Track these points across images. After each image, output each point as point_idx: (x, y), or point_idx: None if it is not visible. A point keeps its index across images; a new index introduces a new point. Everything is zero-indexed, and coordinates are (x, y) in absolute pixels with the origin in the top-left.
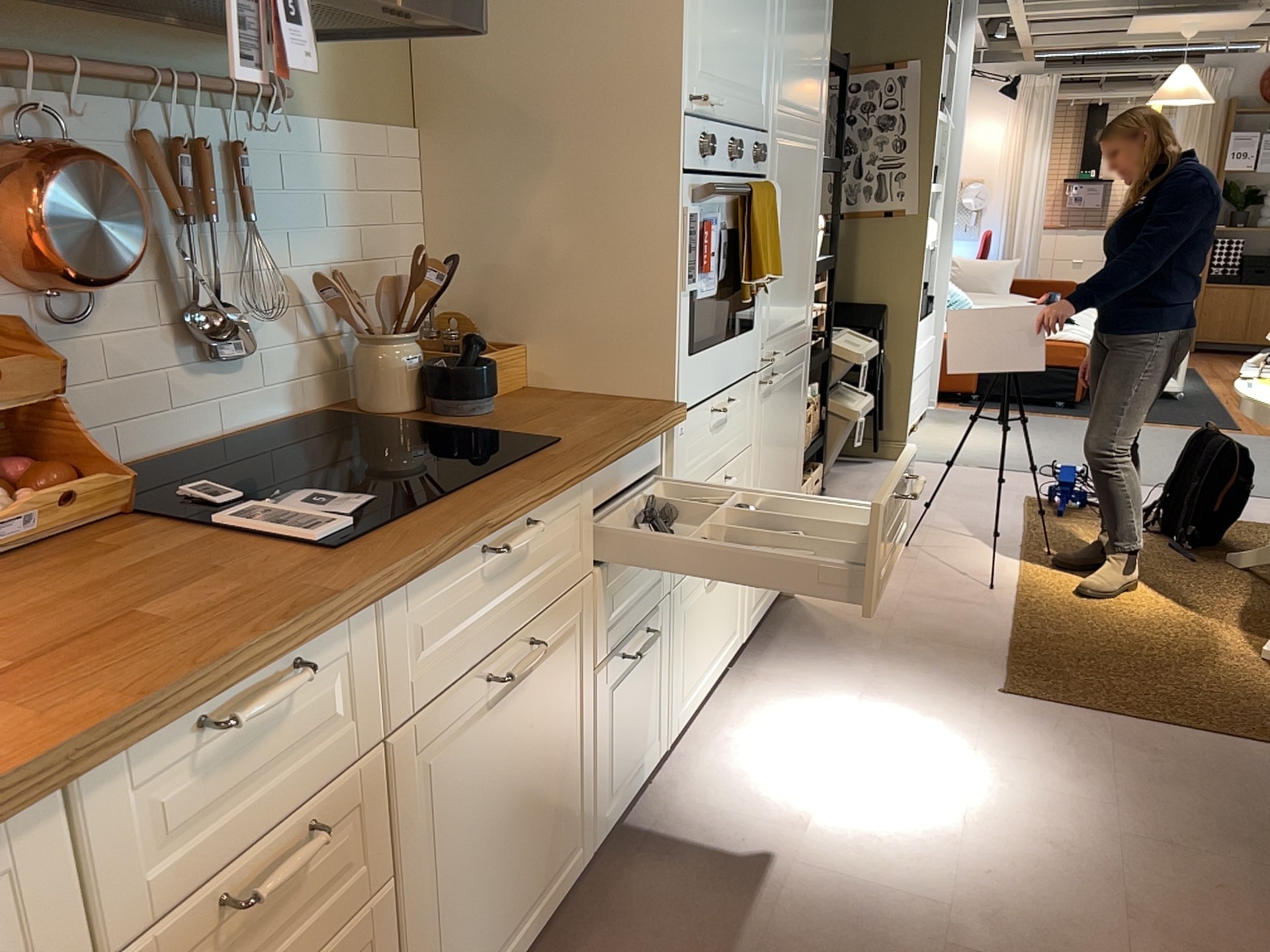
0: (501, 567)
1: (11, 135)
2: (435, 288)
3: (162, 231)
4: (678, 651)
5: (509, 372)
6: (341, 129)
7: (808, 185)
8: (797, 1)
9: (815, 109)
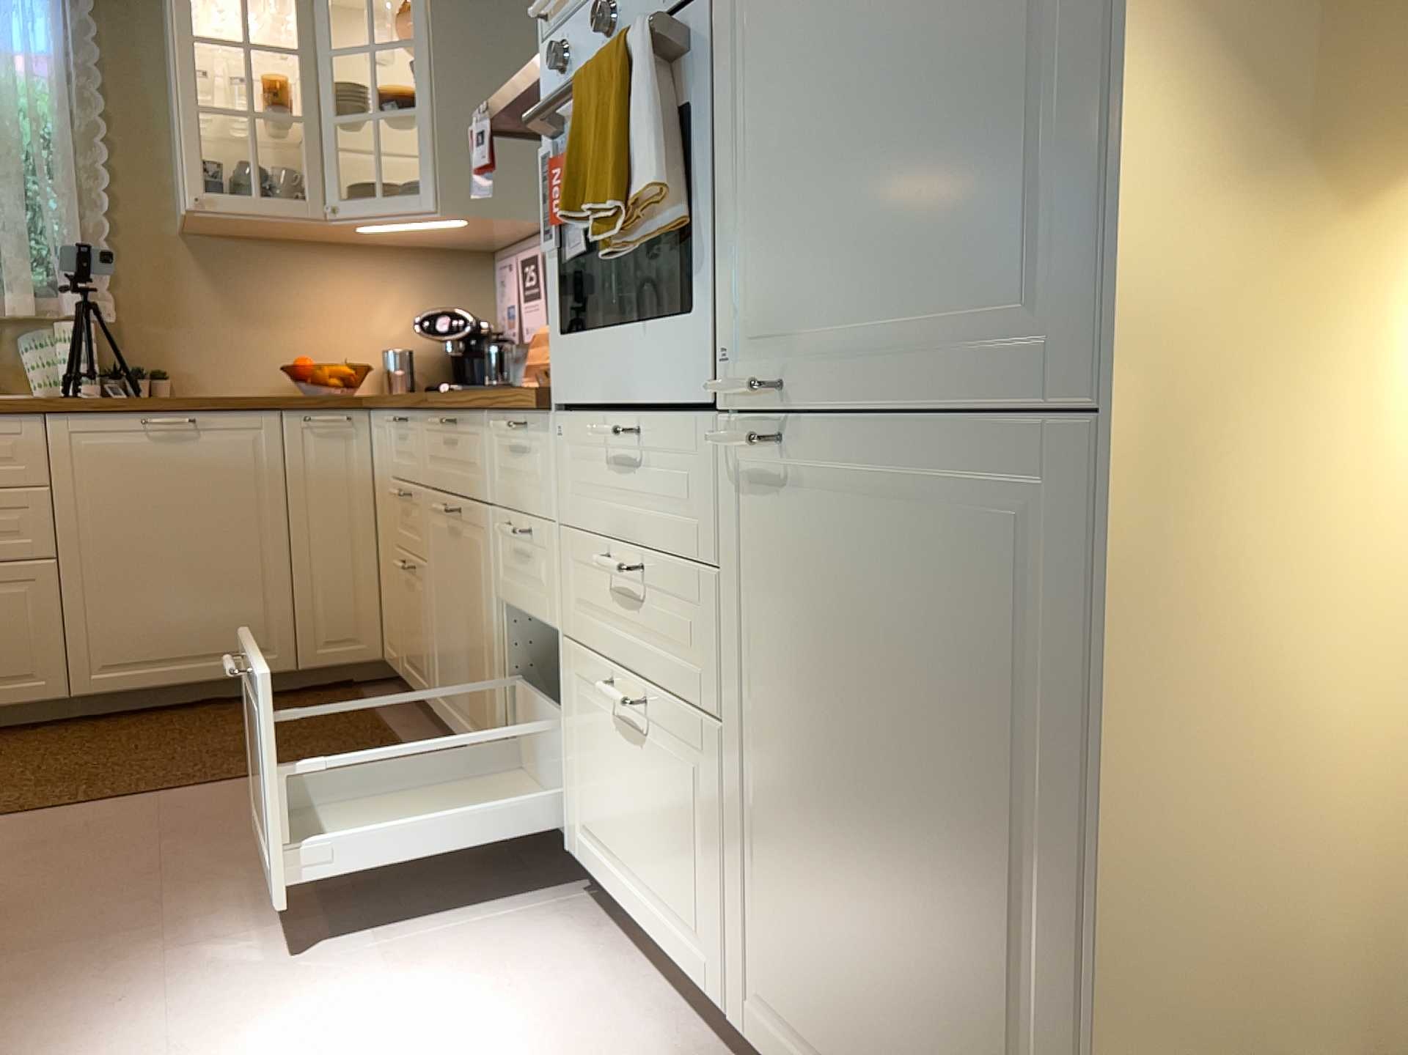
0: (450, 441)
1: None
2: None
3: None
4: (577, 743)
5: None
6: None
7: None
8: None
9: None
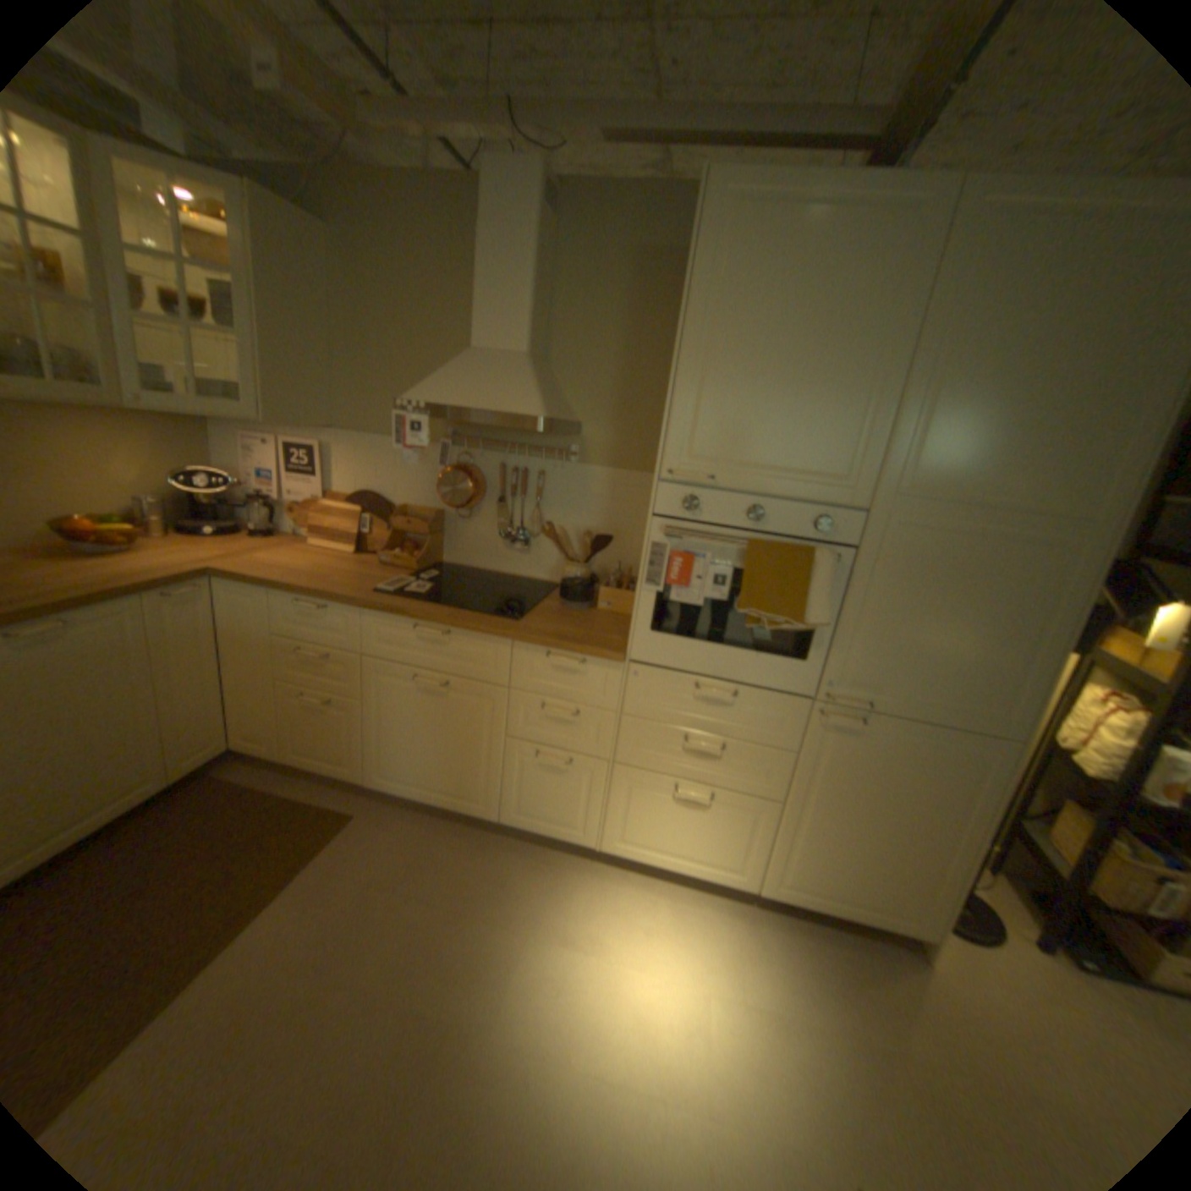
0: (431, 639)
1: (462, 460)
2: (590, 547)
3: (505, 497)
4: (619, 804)
5: (624, 604)
6: (606, 470)
7: (1020, 577)
8: (976, 391)
9: (1061, 501)
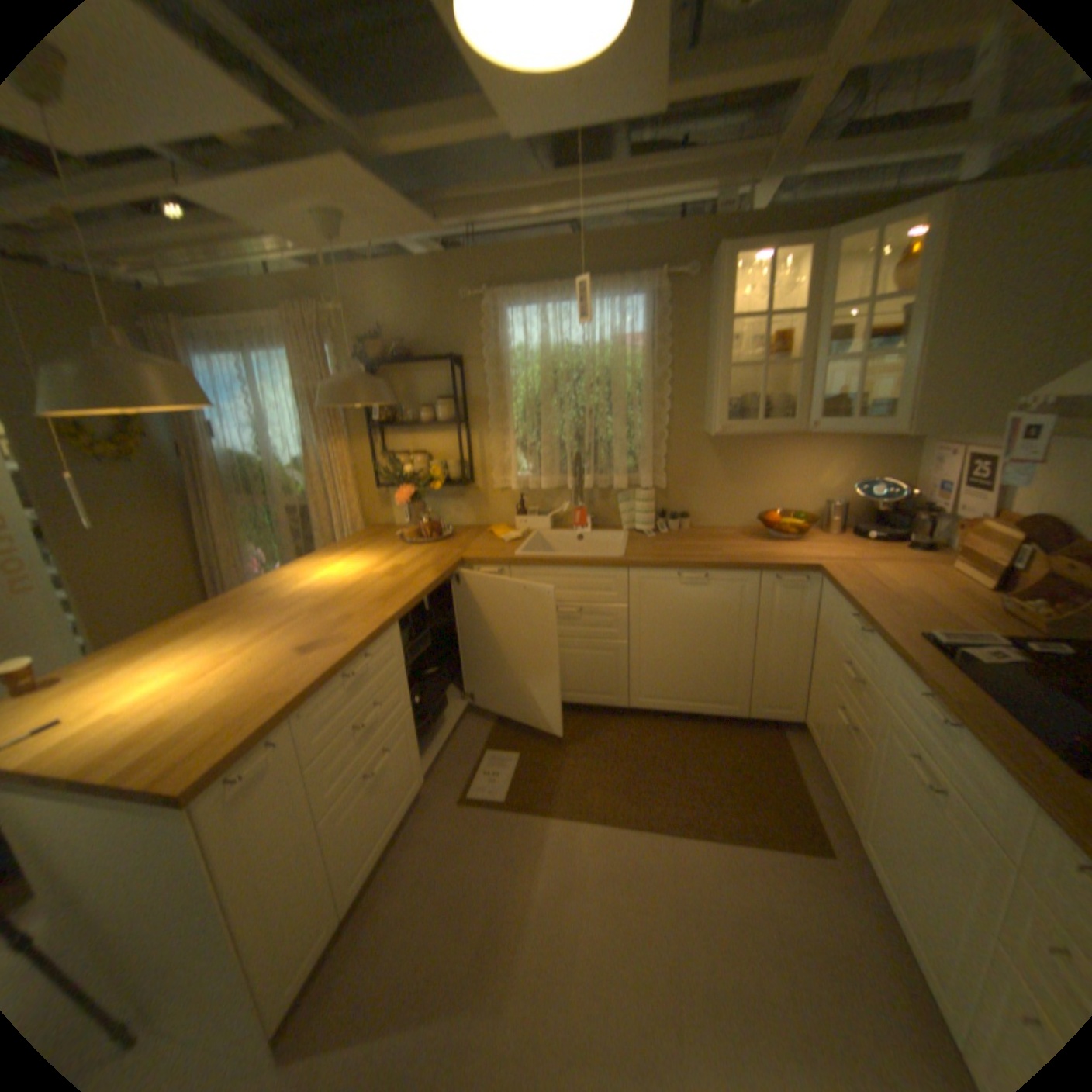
0: (944, 725)
1: None
2: None
3: None
4: None
5: None
6: None
7: None
8: None
9: None
